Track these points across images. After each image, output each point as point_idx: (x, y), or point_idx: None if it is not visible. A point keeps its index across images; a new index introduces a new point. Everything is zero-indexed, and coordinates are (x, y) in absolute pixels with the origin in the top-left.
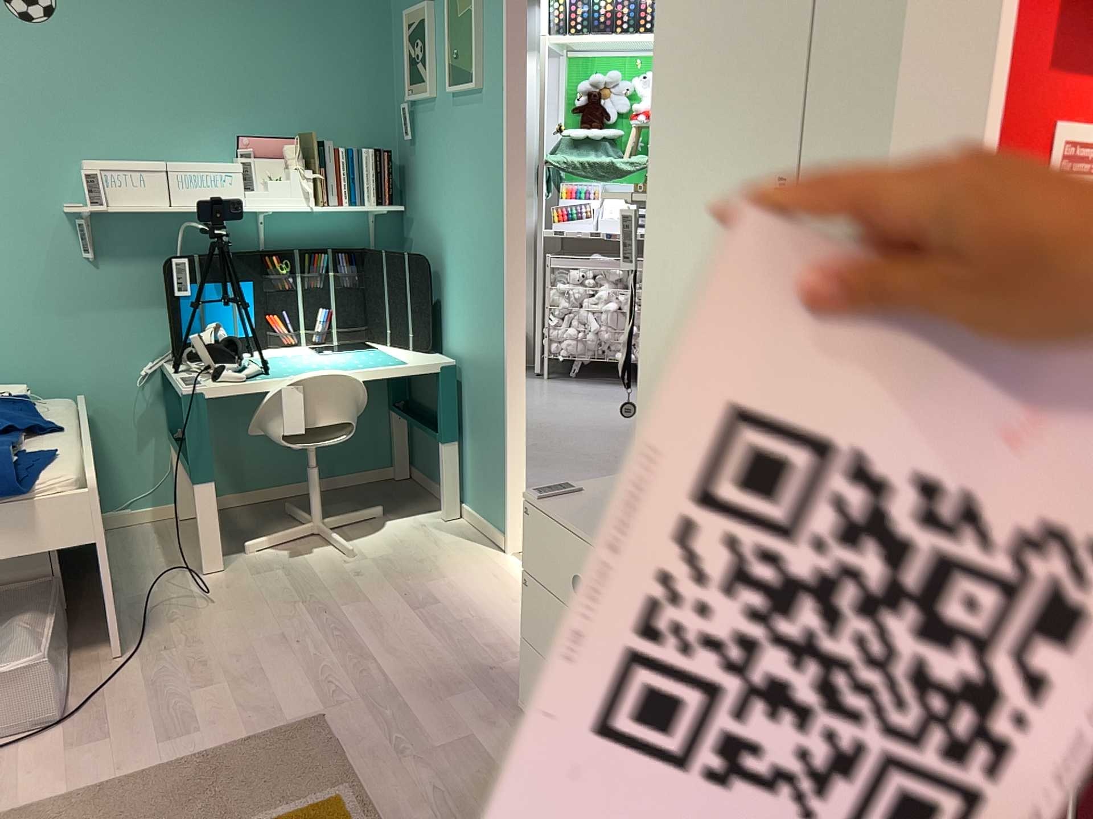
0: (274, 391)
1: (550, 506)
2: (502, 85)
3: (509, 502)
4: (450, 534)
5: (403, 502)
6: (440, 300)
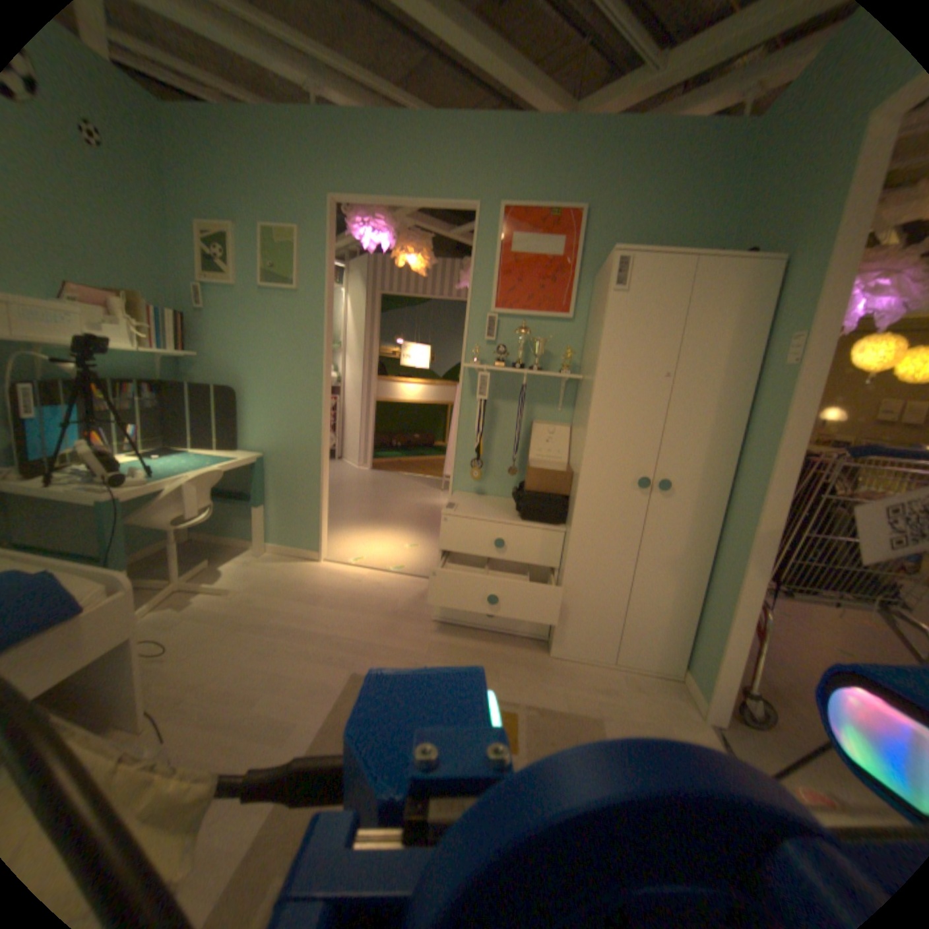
0: (167, 490)
1: (461, 513)
2: (322, 294)
3: (322, 532)
4: (271, 563)
5: (208, 555)
6: (236, 418)
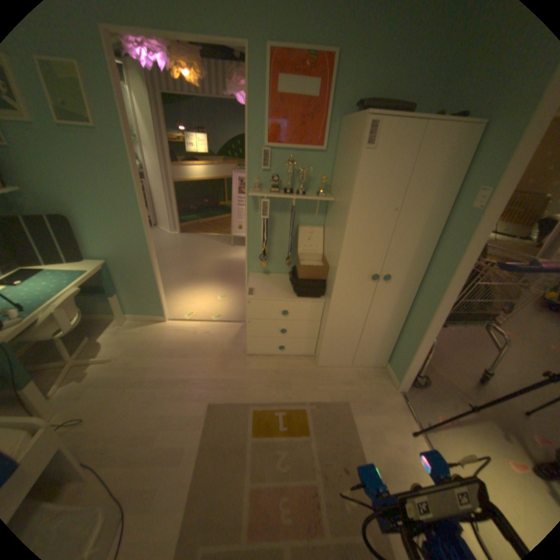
0: (42, 316)
1: (260, 296)
2: (120, 130)
3: (163, 304)
4: (133, 328)
5: (86, 329)
6: (74, 235)
